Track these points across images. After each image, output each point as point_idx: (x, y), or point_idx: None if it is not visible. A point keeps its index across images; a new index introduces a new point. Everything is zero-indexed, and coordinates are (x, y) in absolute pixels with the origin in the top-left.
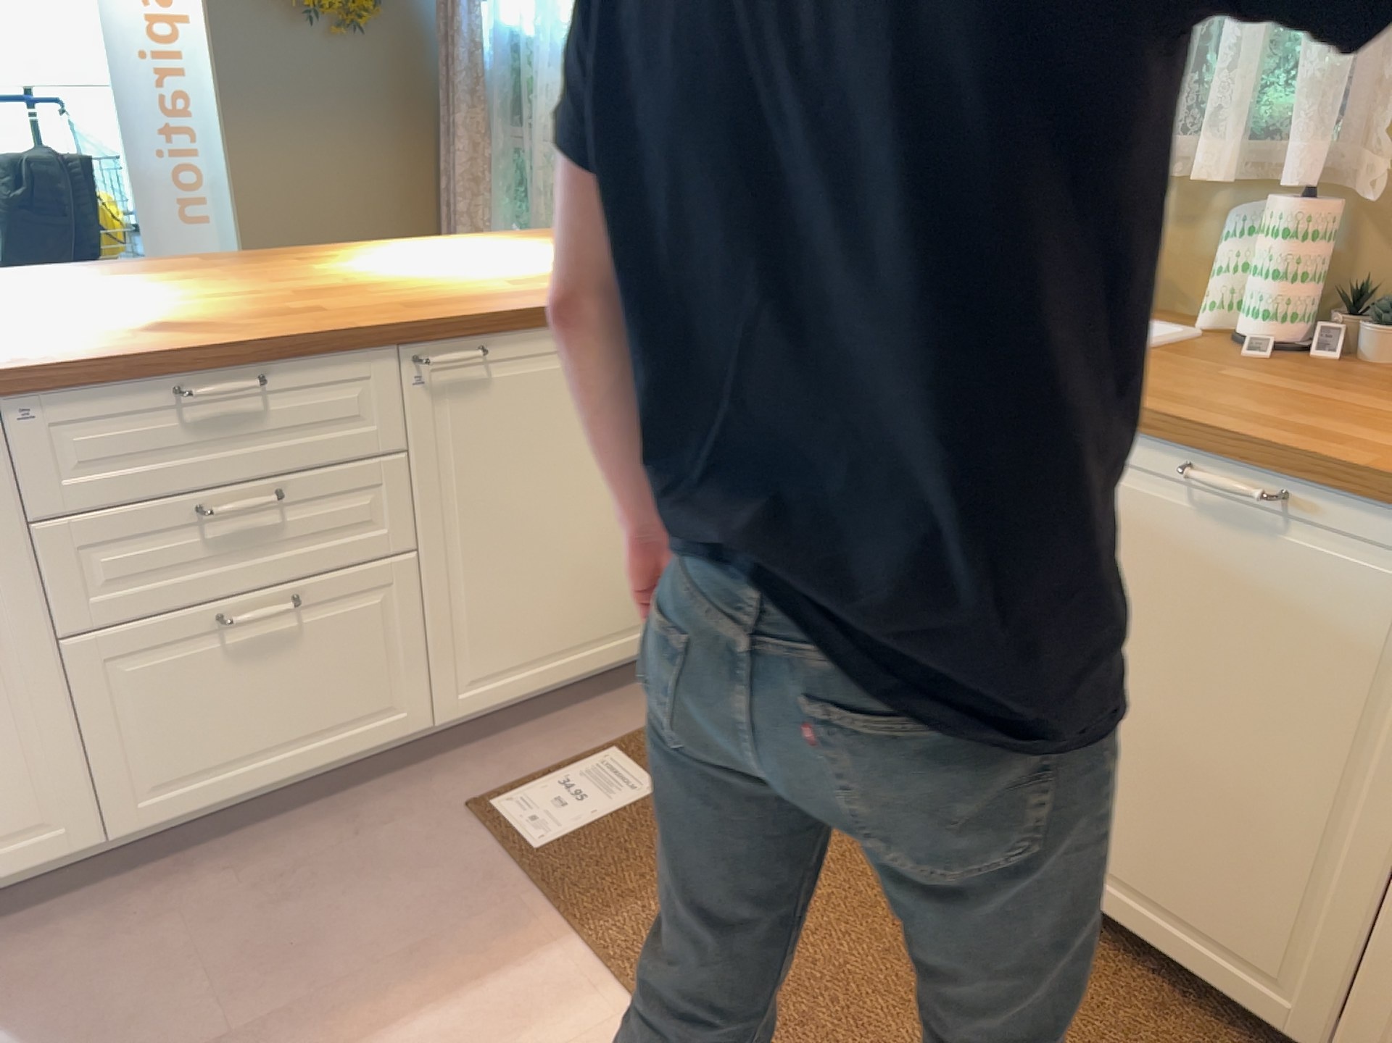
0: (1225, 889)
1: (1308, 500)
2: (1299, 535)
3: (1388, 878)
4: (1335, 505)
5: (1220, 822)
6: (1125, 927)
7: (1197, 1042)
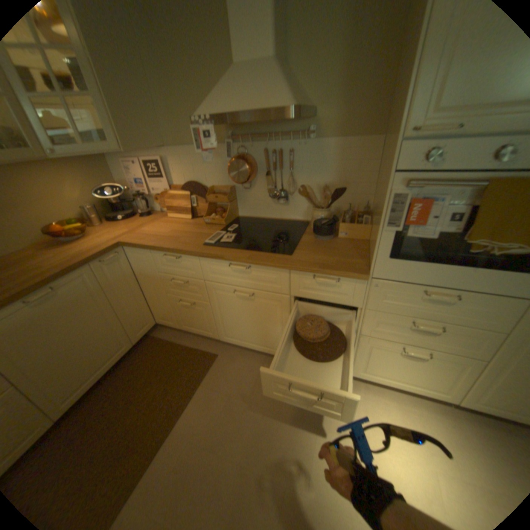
0: (104, 348)
1: (54, 284)
2: (59, 290)
3: (117, 316)
4: (60, 280)
5: (94, 342)
6: (98, 379)
7: (124, 369)
